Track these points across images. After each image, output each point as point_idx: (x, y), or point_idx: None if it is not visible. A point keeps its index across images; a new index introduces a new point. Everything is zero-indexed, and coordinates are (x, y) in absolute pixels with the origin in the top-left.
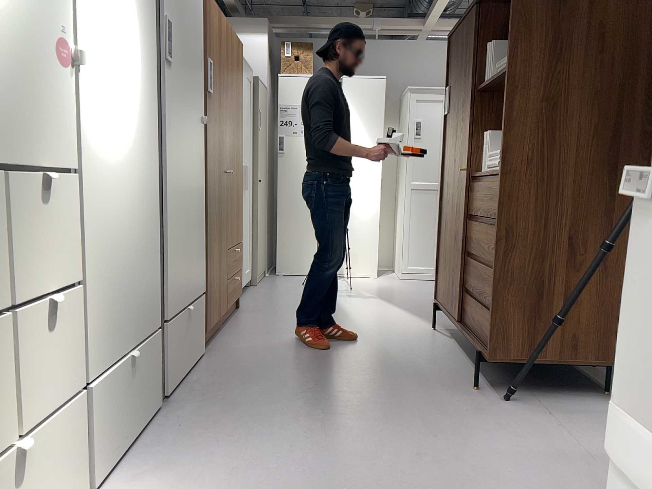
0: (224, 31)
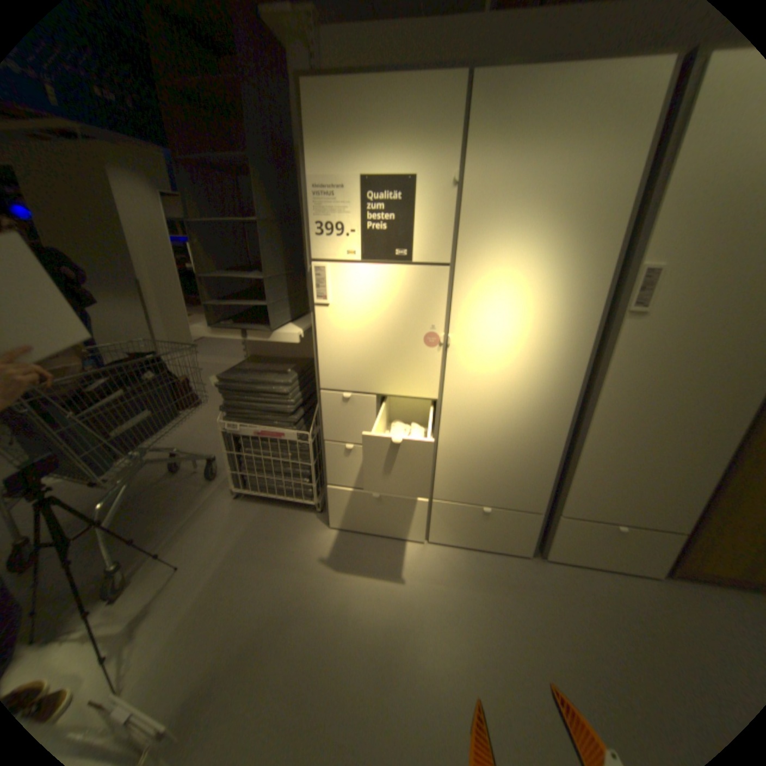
0: None
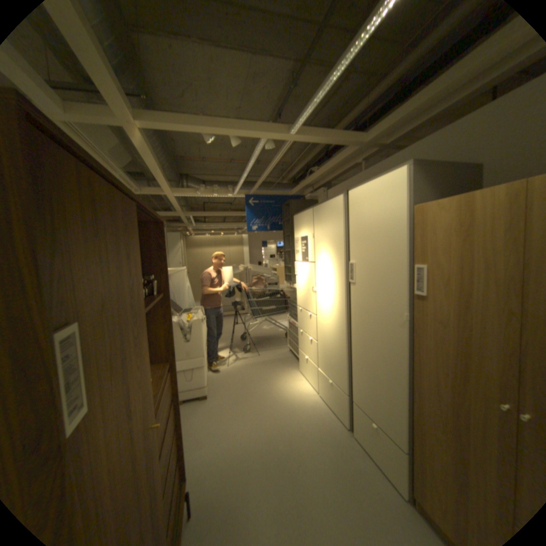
0: (491, 208)
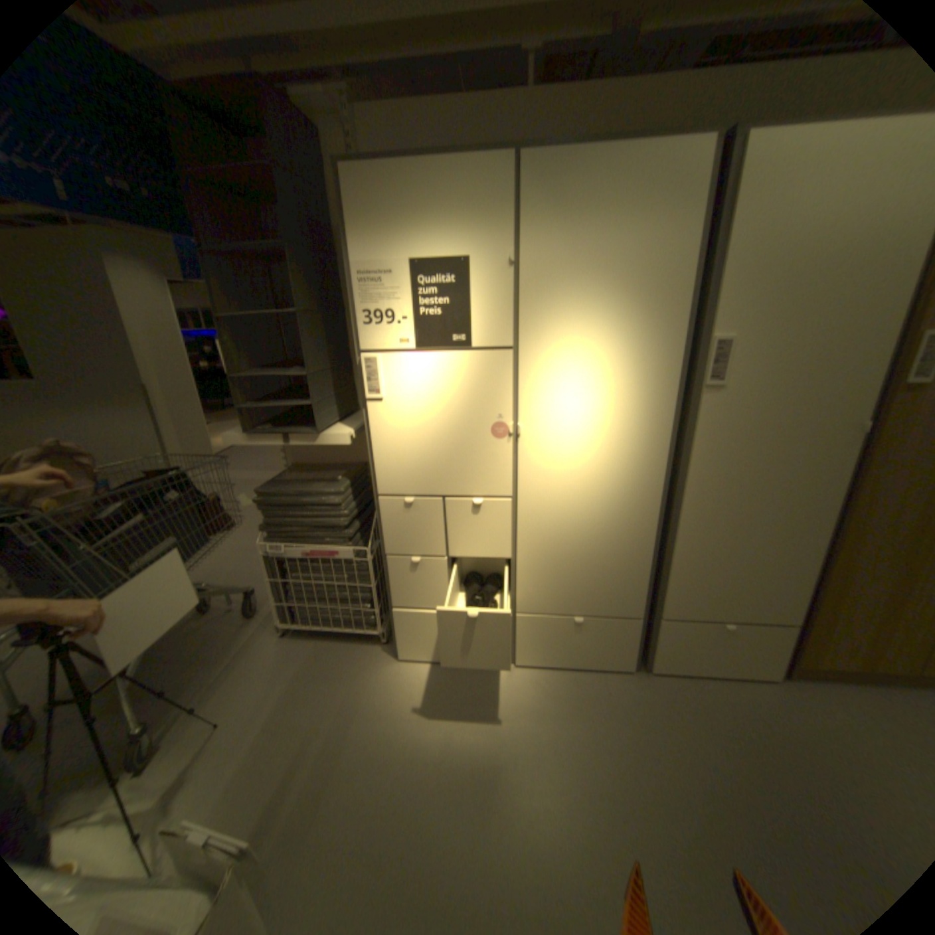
0: None
